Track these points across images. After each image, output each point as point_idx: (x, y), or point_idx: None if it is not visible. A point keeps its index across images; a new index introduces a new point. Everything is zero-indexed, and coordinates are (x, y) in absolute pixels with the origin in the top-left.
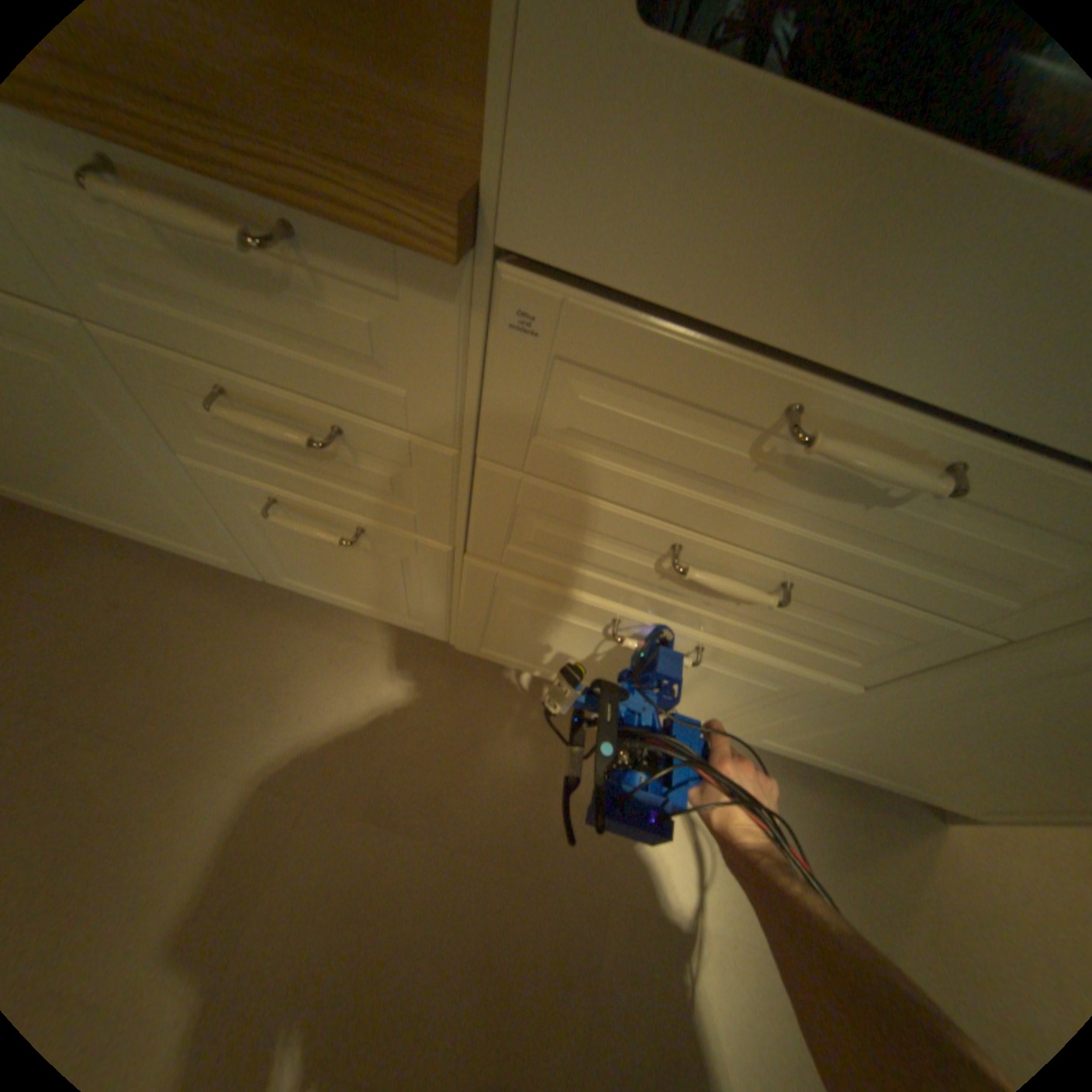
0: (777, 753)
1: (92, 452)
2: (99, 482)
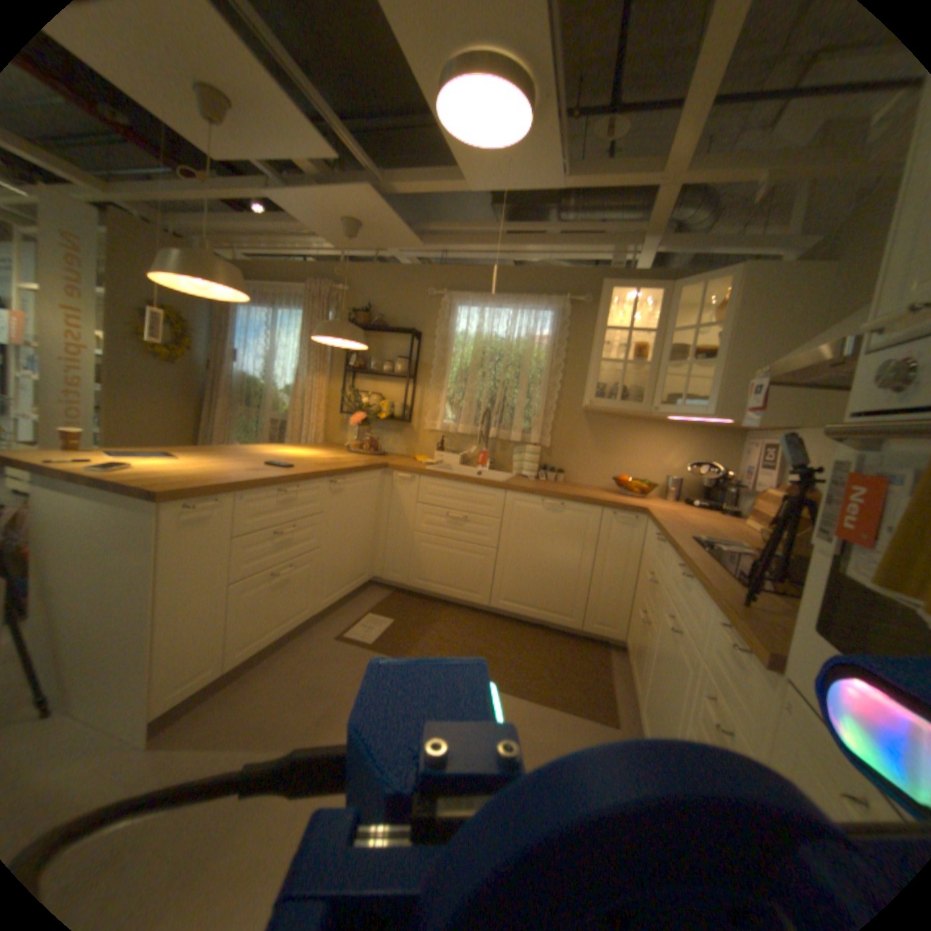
0: None
1: (673, 713)
2: (665, 729)
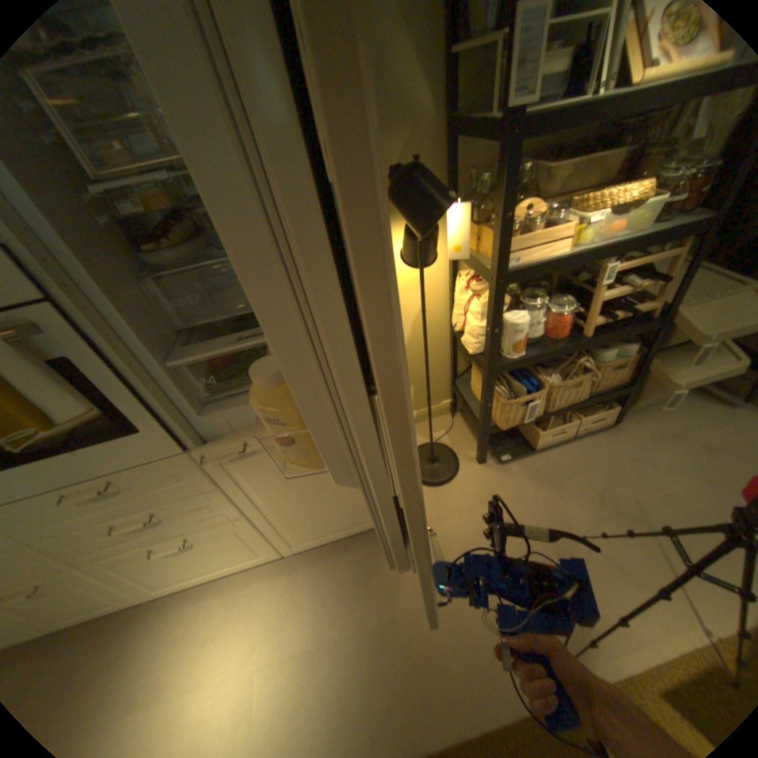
0: (307, 549)
1: None
2: None
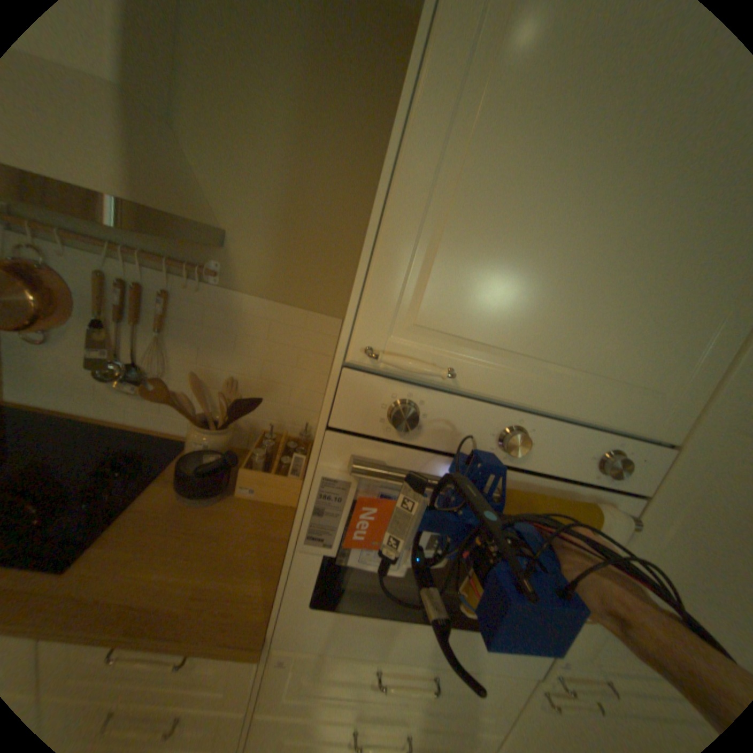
0: None
1: None
2: None
